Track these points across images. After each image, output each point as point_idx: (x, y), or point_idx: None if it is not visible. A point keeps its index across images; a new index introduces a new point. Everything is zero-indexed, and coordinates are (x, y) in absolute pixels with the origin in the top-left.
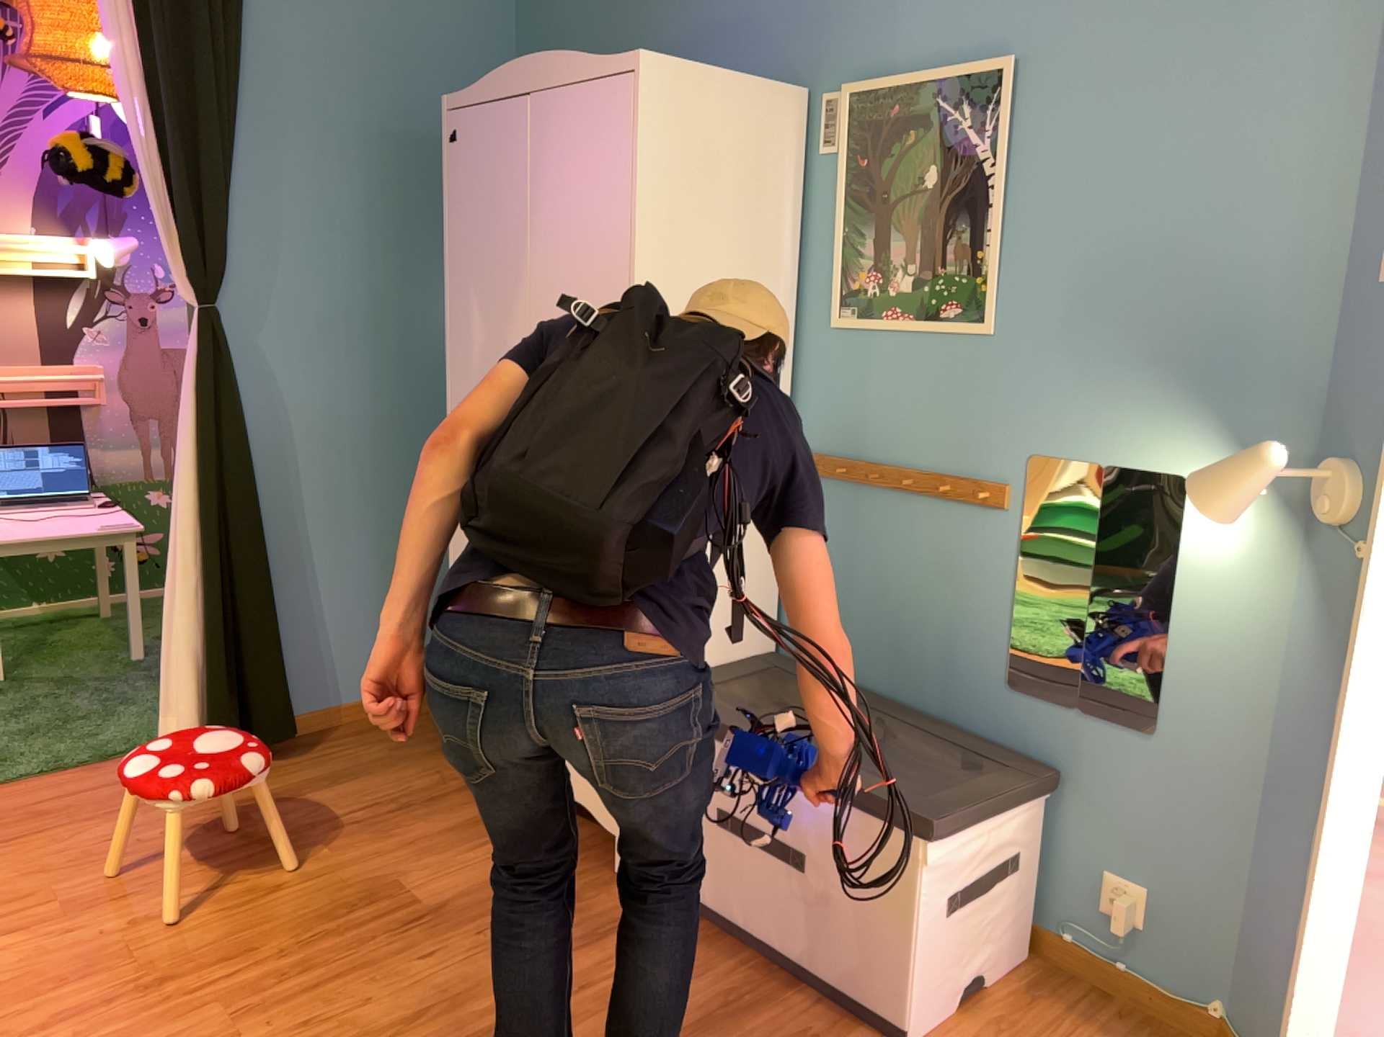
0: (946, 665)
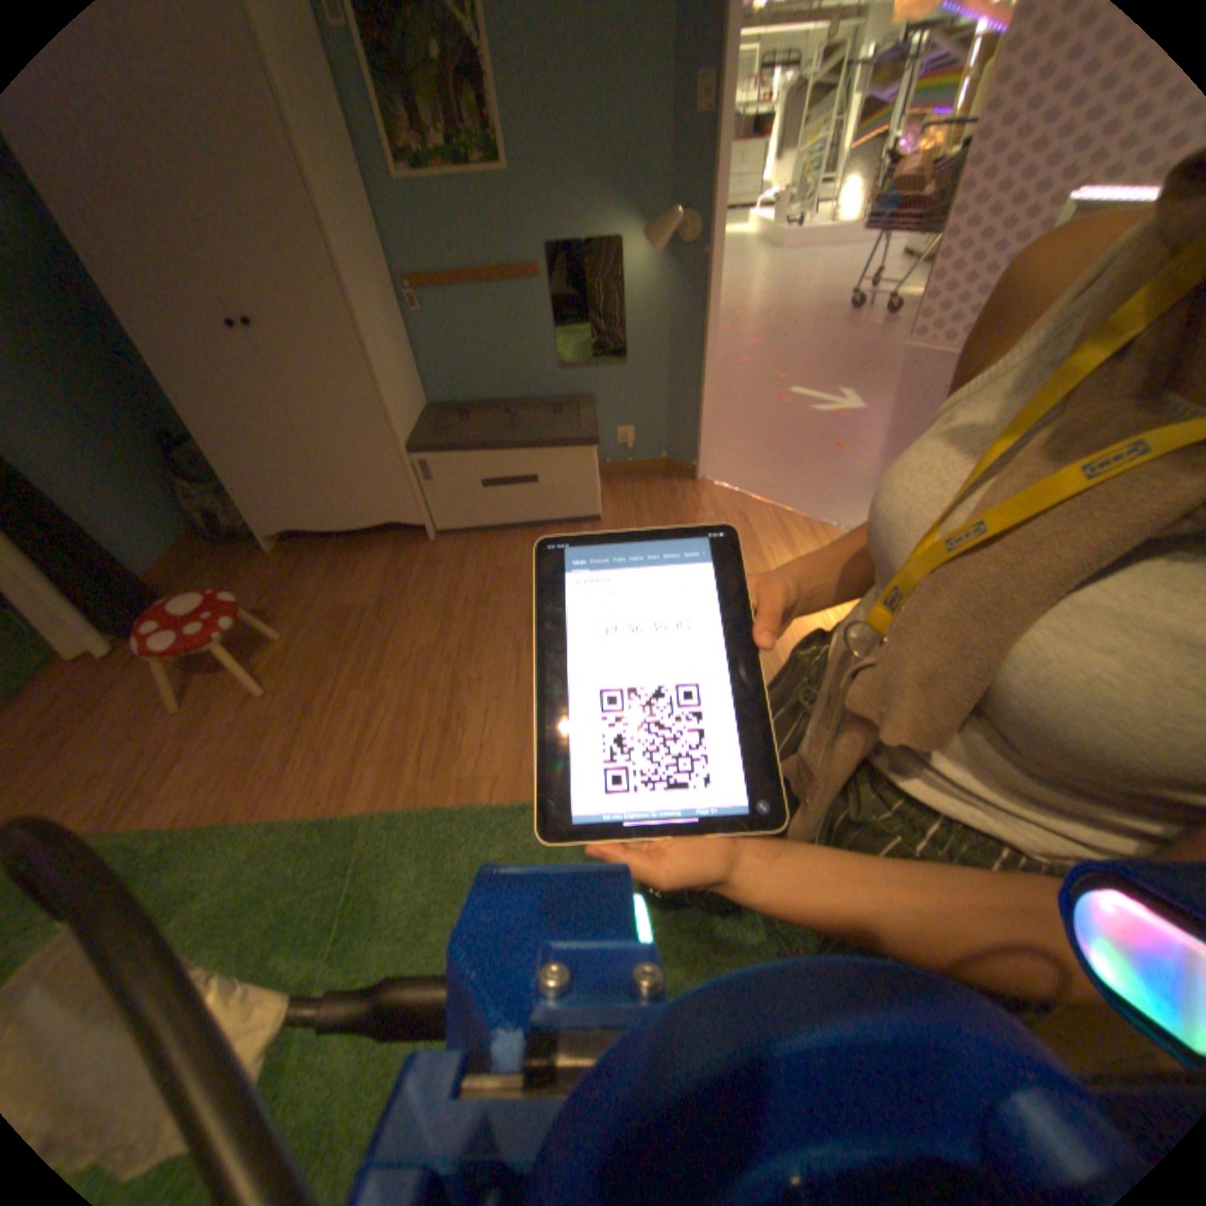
0: (526, 369)
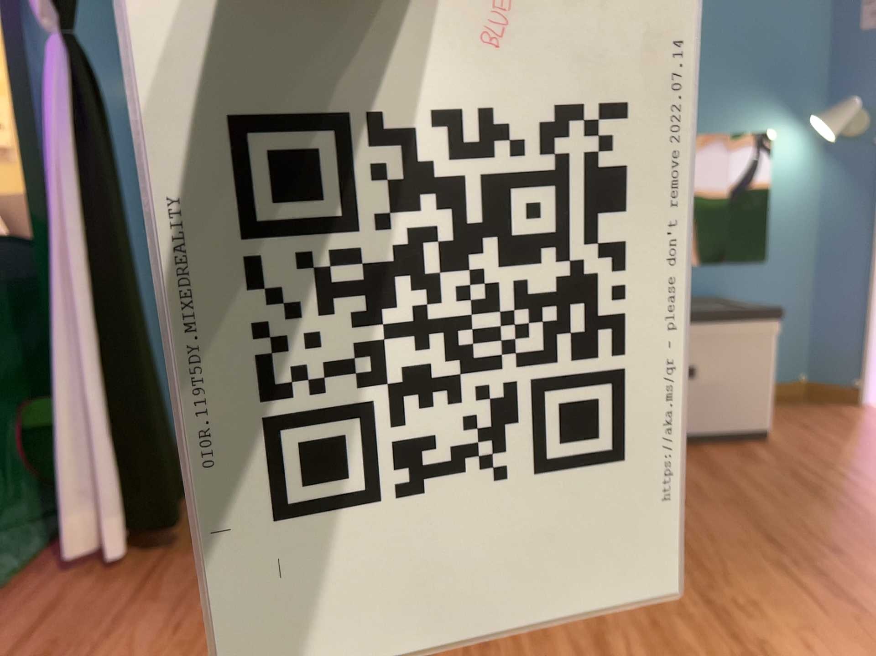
0: None
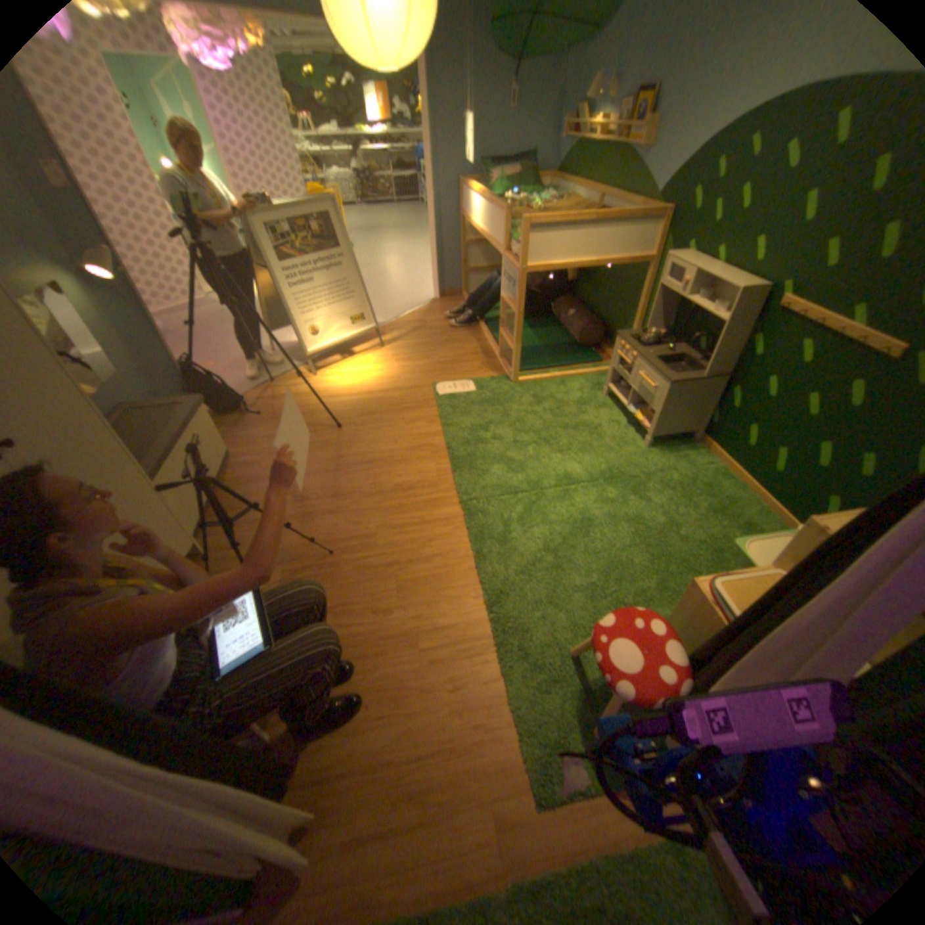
0: None
